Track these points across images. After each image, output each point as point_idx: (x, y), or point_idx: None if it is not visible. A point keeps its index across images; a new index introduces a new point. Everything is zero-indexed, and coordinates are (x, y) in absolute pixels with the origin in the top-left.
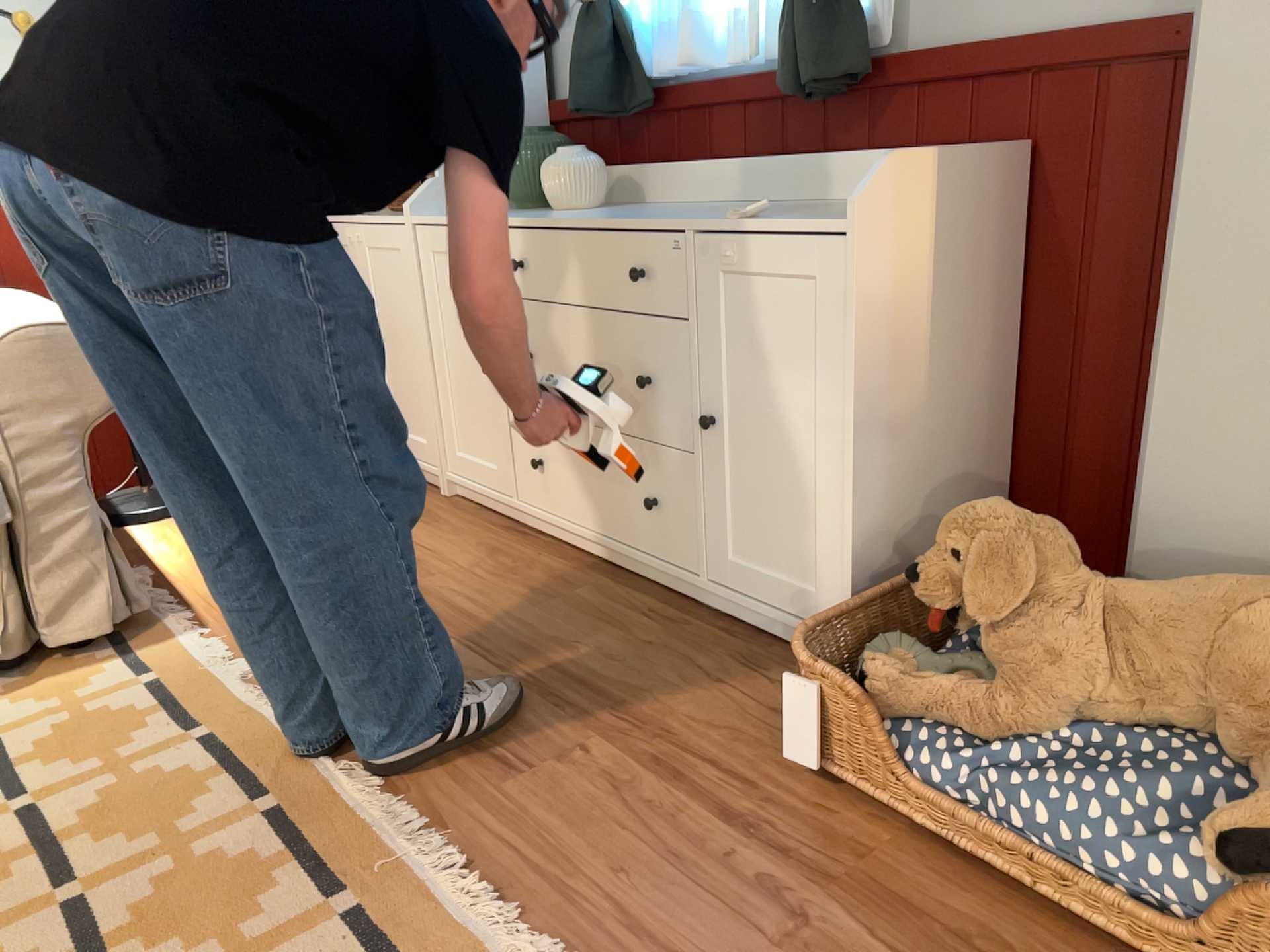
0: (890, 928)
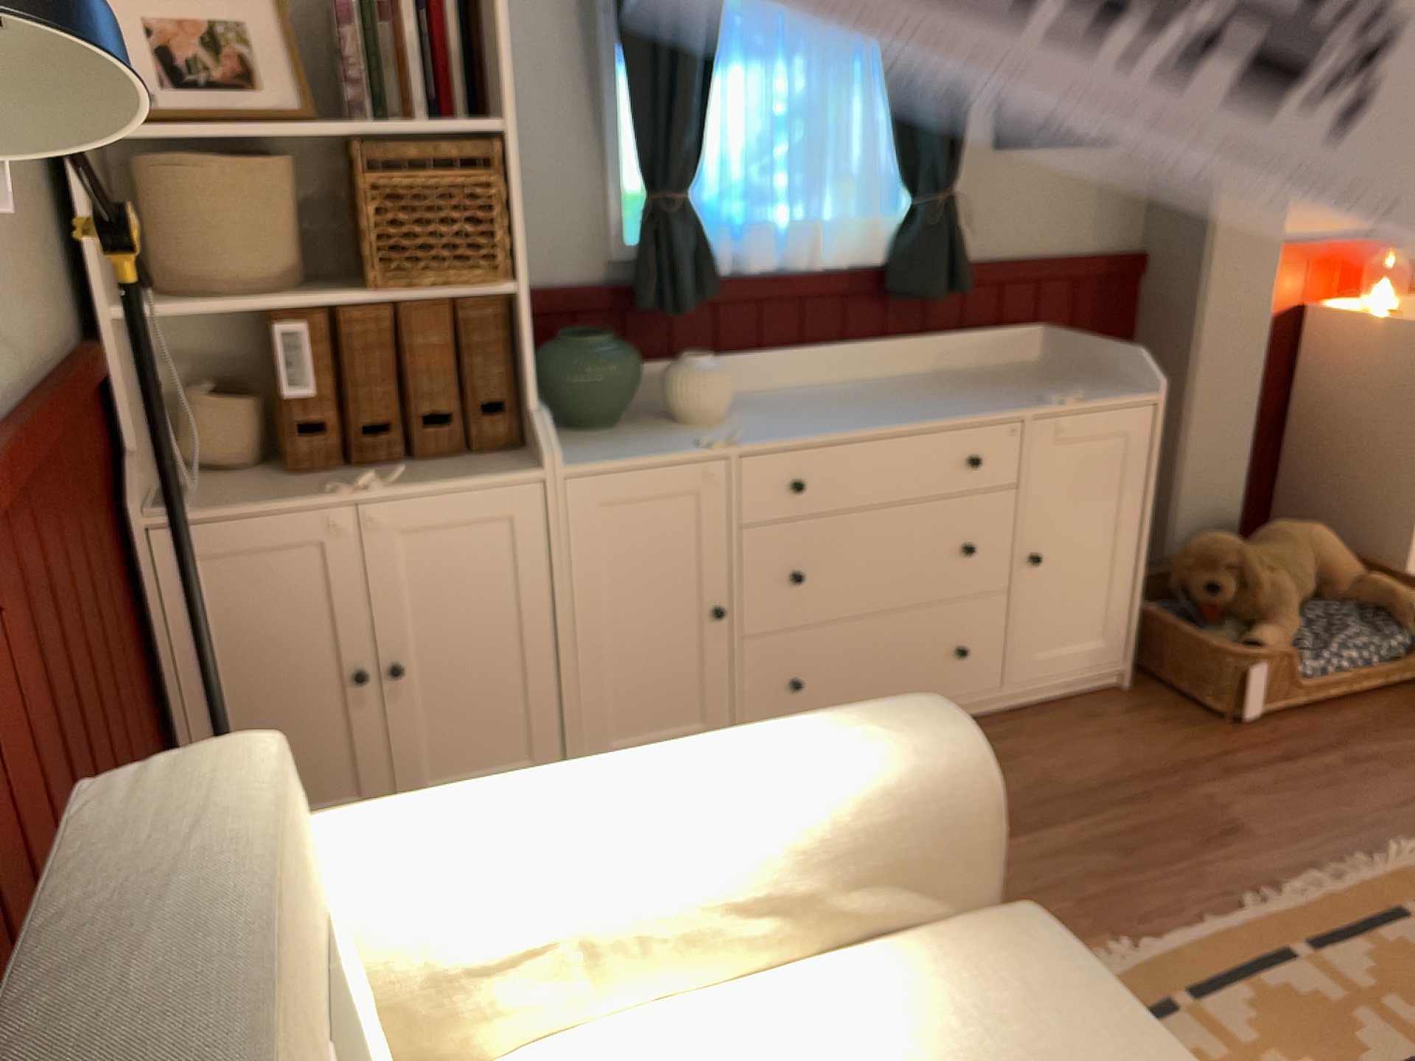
0: (1379, 737)
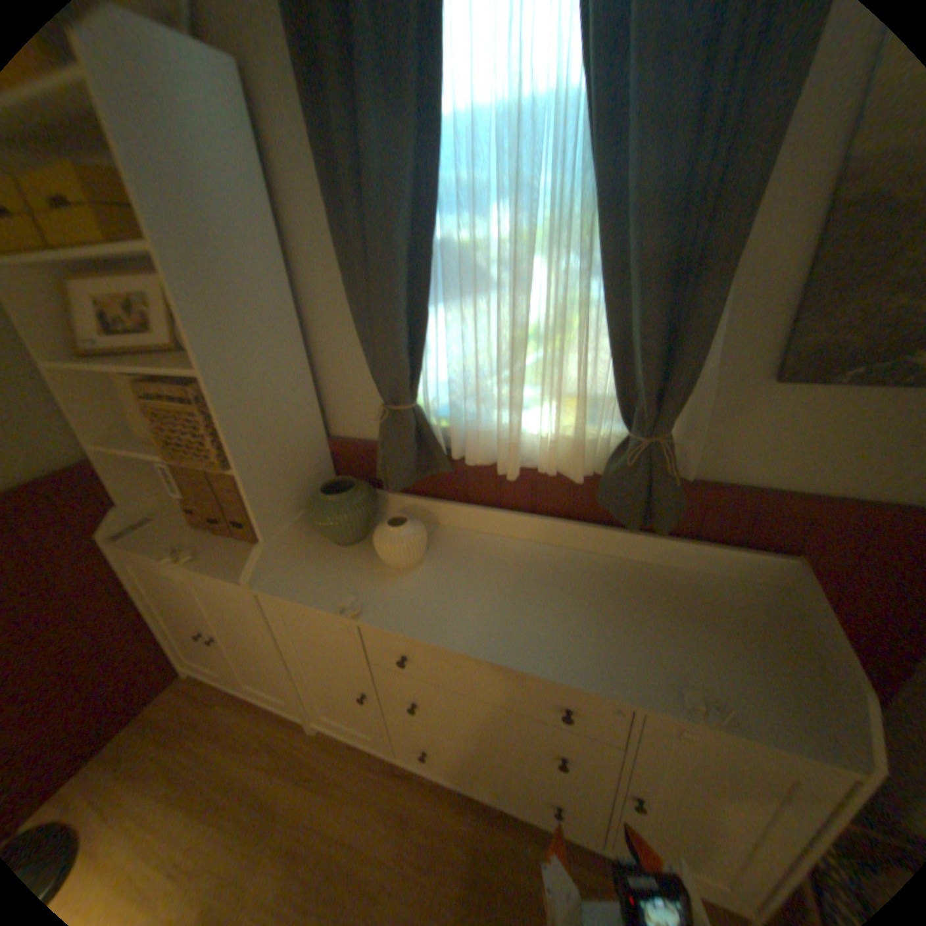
0: None
